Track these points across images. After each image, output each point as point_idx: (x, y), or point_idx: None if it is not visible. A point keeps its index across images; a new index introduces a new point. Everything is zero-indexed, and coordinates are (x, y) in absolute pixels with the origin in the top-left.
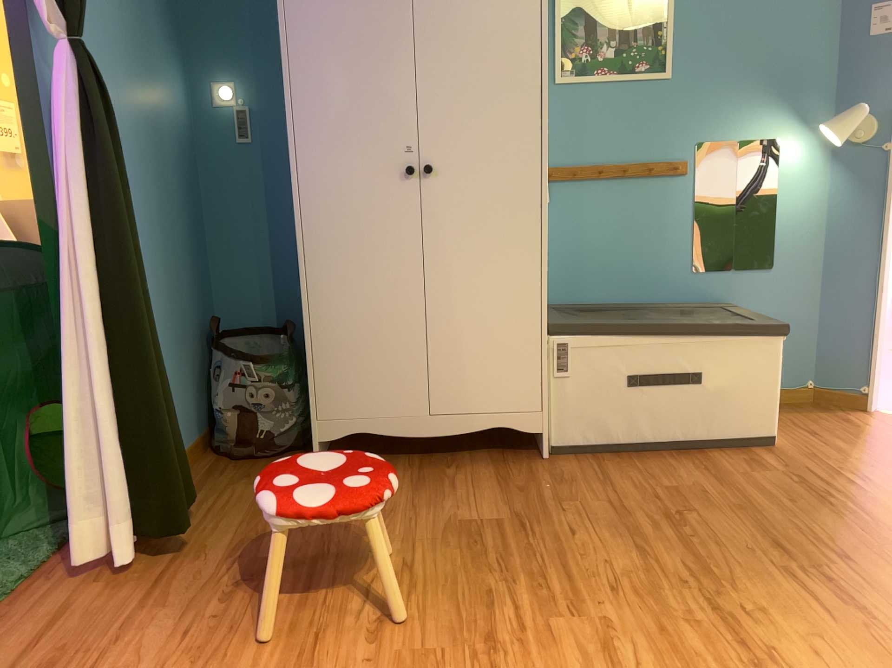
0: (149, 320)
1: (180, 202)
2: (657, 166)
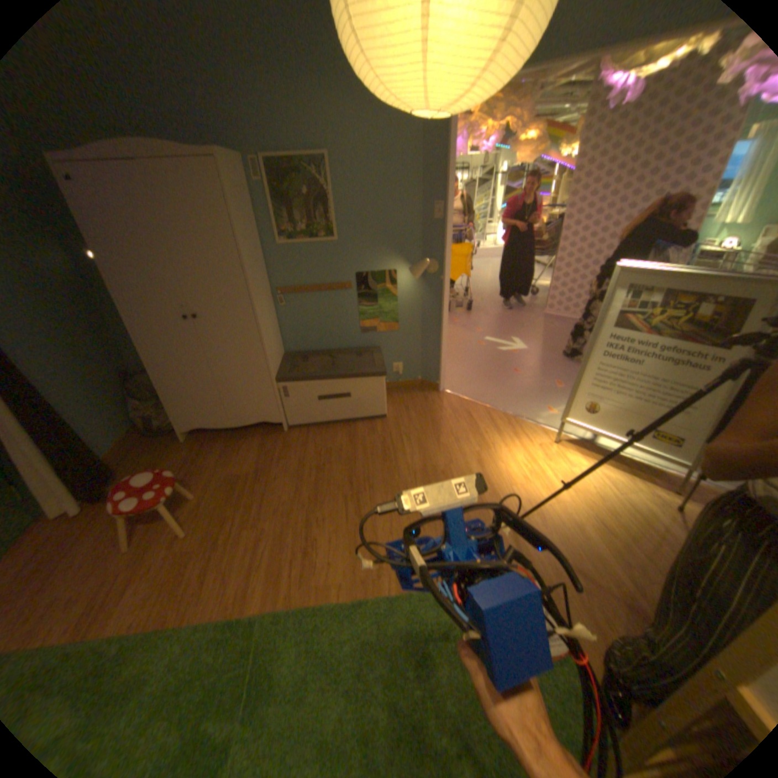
0: (55, 413)
1: (78, 321)
2: (336, 284)
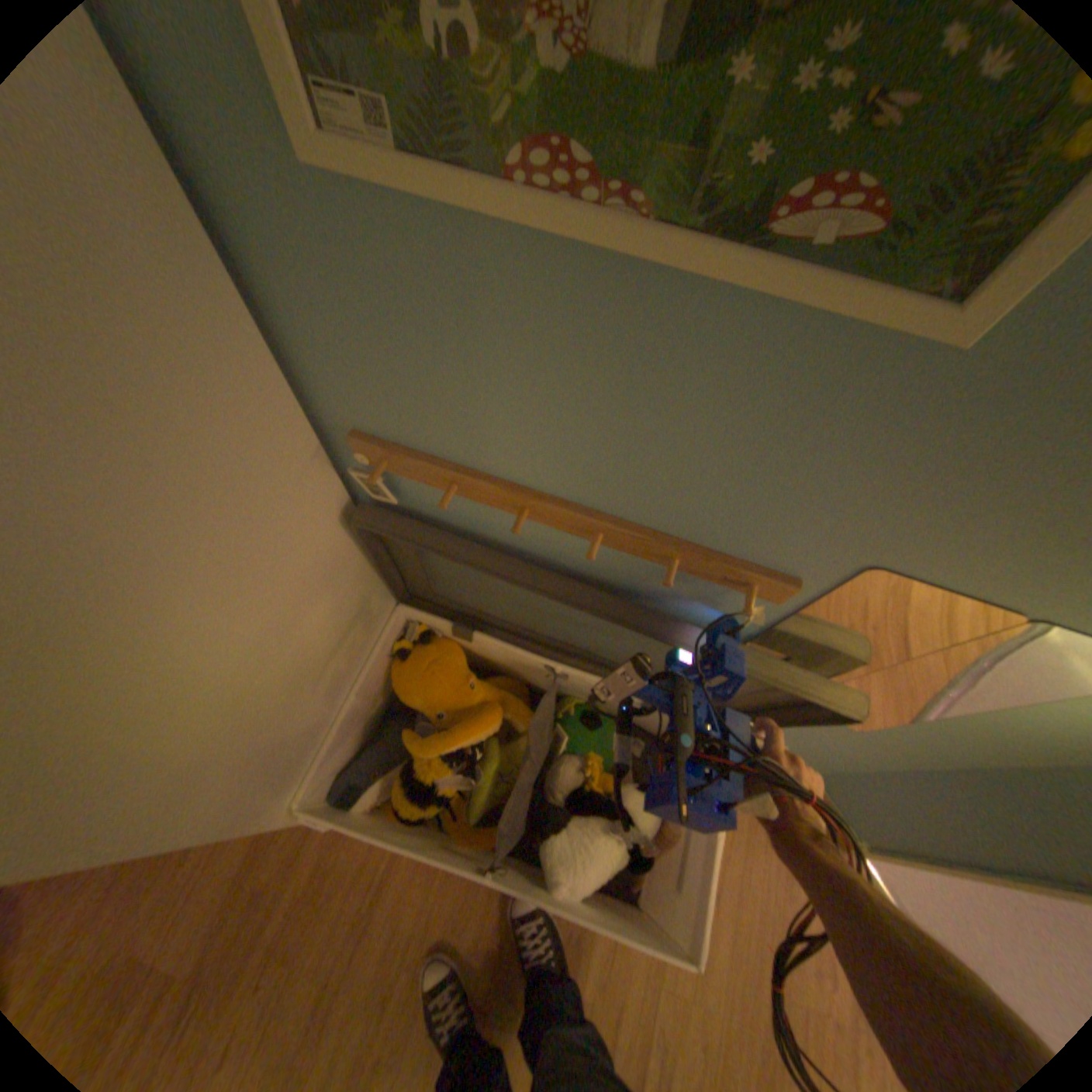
0: None
1: None
2: (708, 559)
